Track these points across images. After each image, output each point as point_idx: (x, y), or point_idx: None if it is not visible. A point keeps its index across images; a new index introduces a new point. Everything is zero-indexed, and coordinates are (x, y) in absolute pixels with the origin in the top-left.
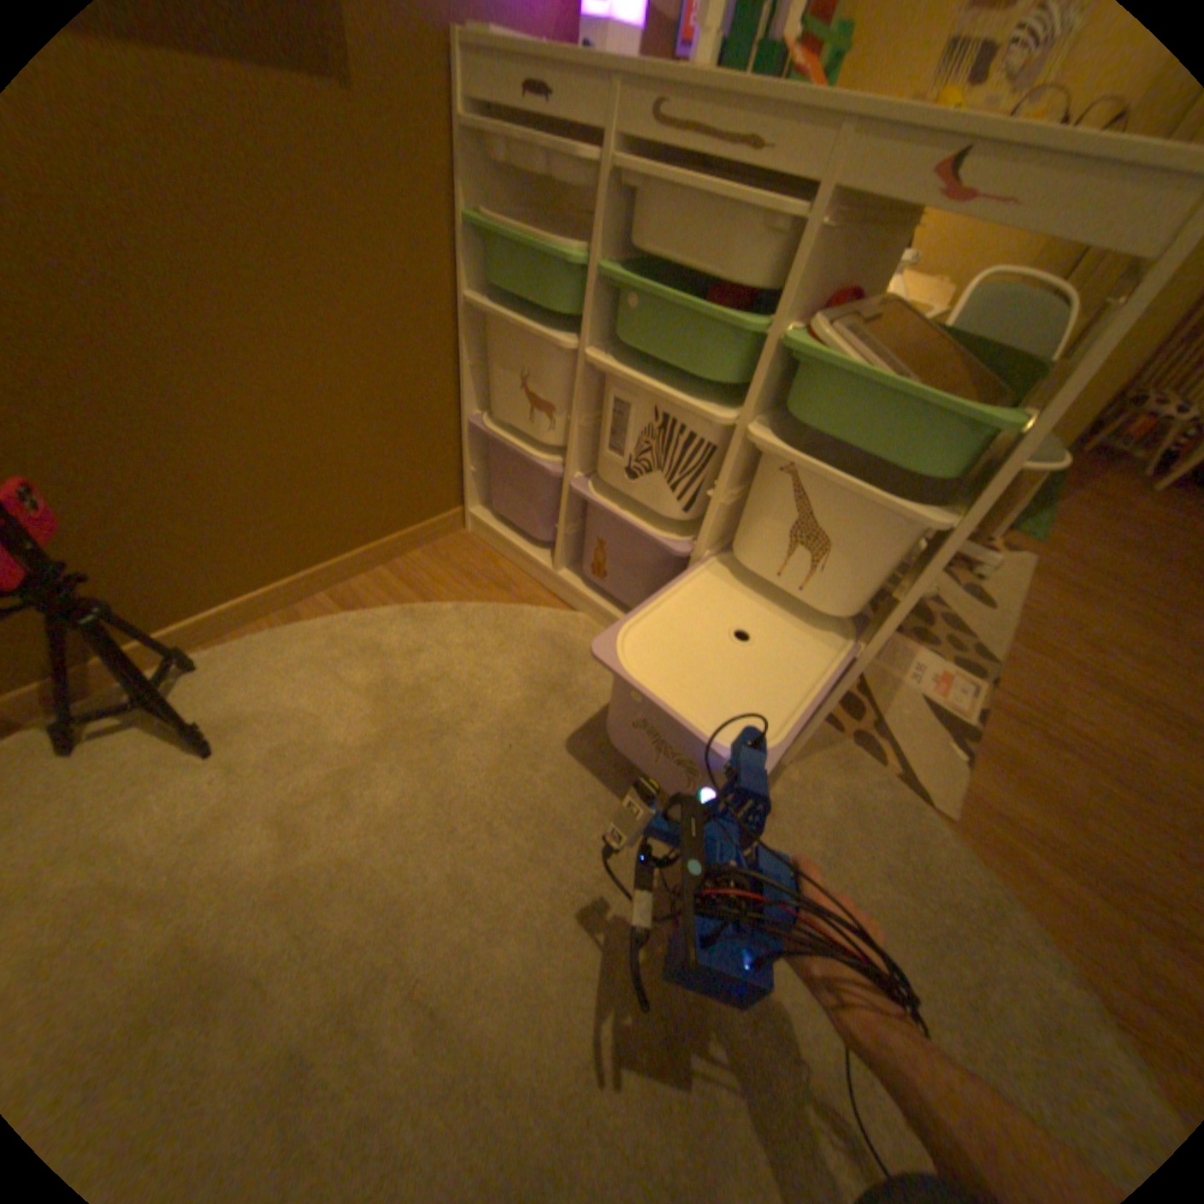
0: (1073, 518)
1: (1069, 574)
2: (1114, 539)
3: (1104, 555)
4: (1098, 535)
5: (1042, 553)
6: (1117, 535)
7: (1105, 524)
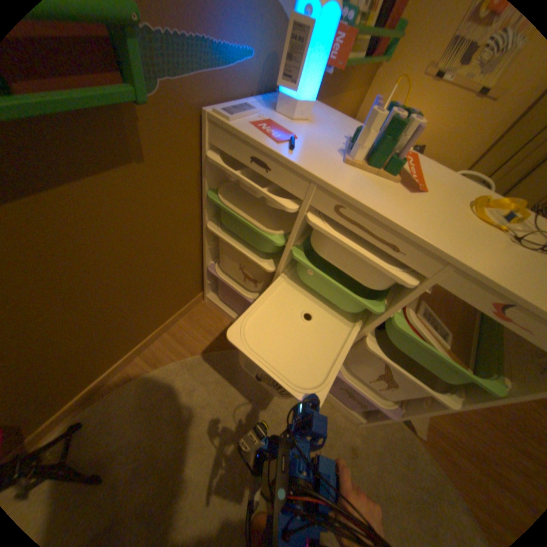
0: None
1: None
2: None
3: None
4: None
5: None
6: None
7: None
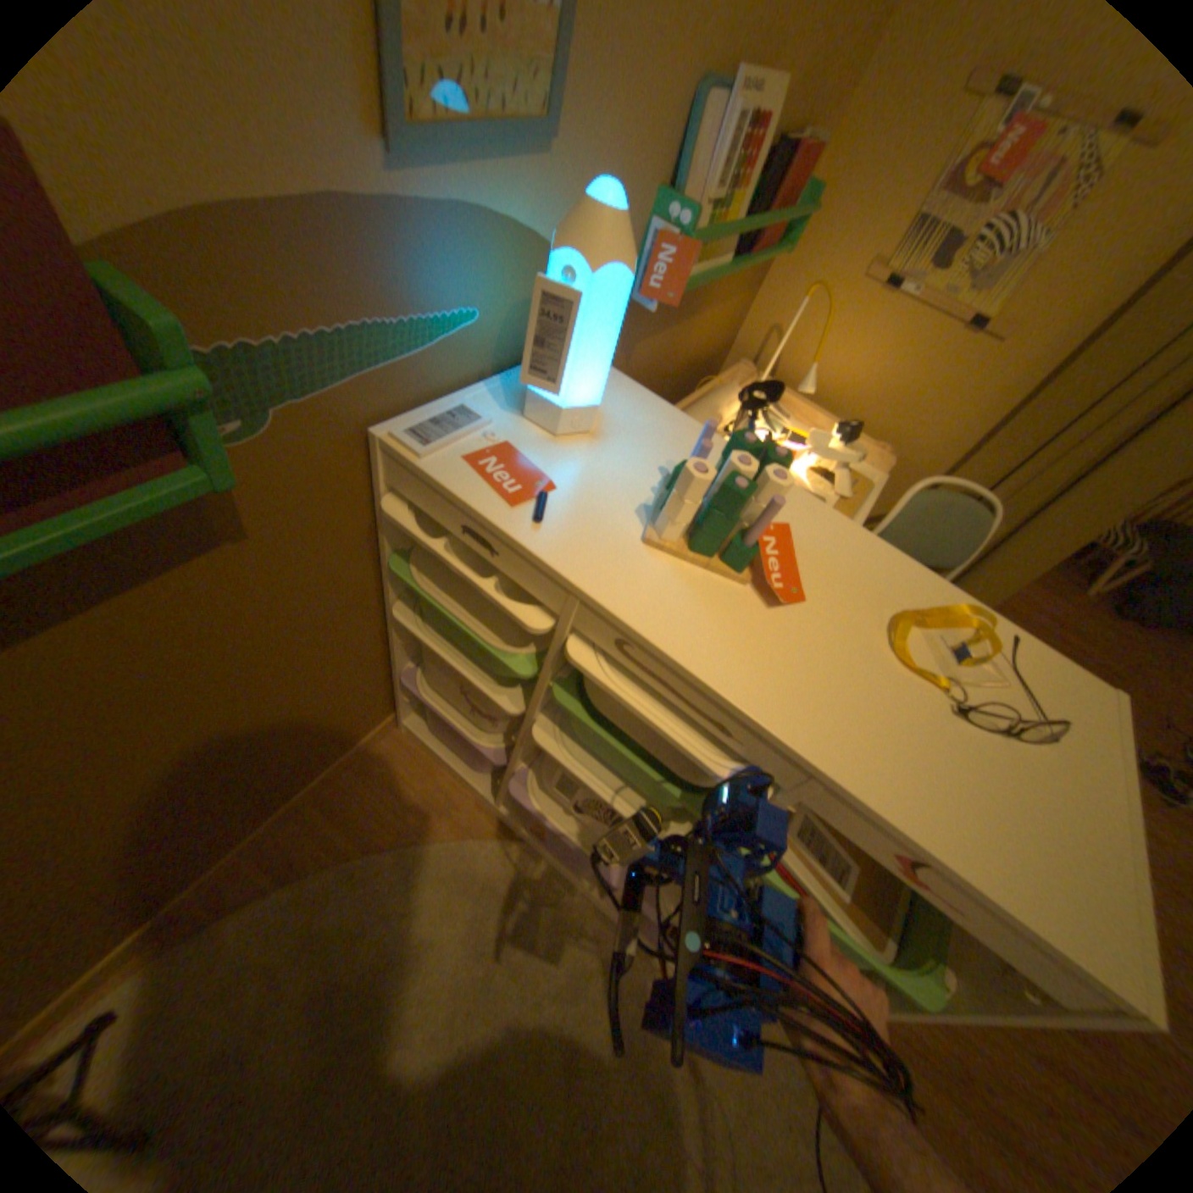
0: None
1: None
2: None
3: None
4: None
5: None
6: None
7: None
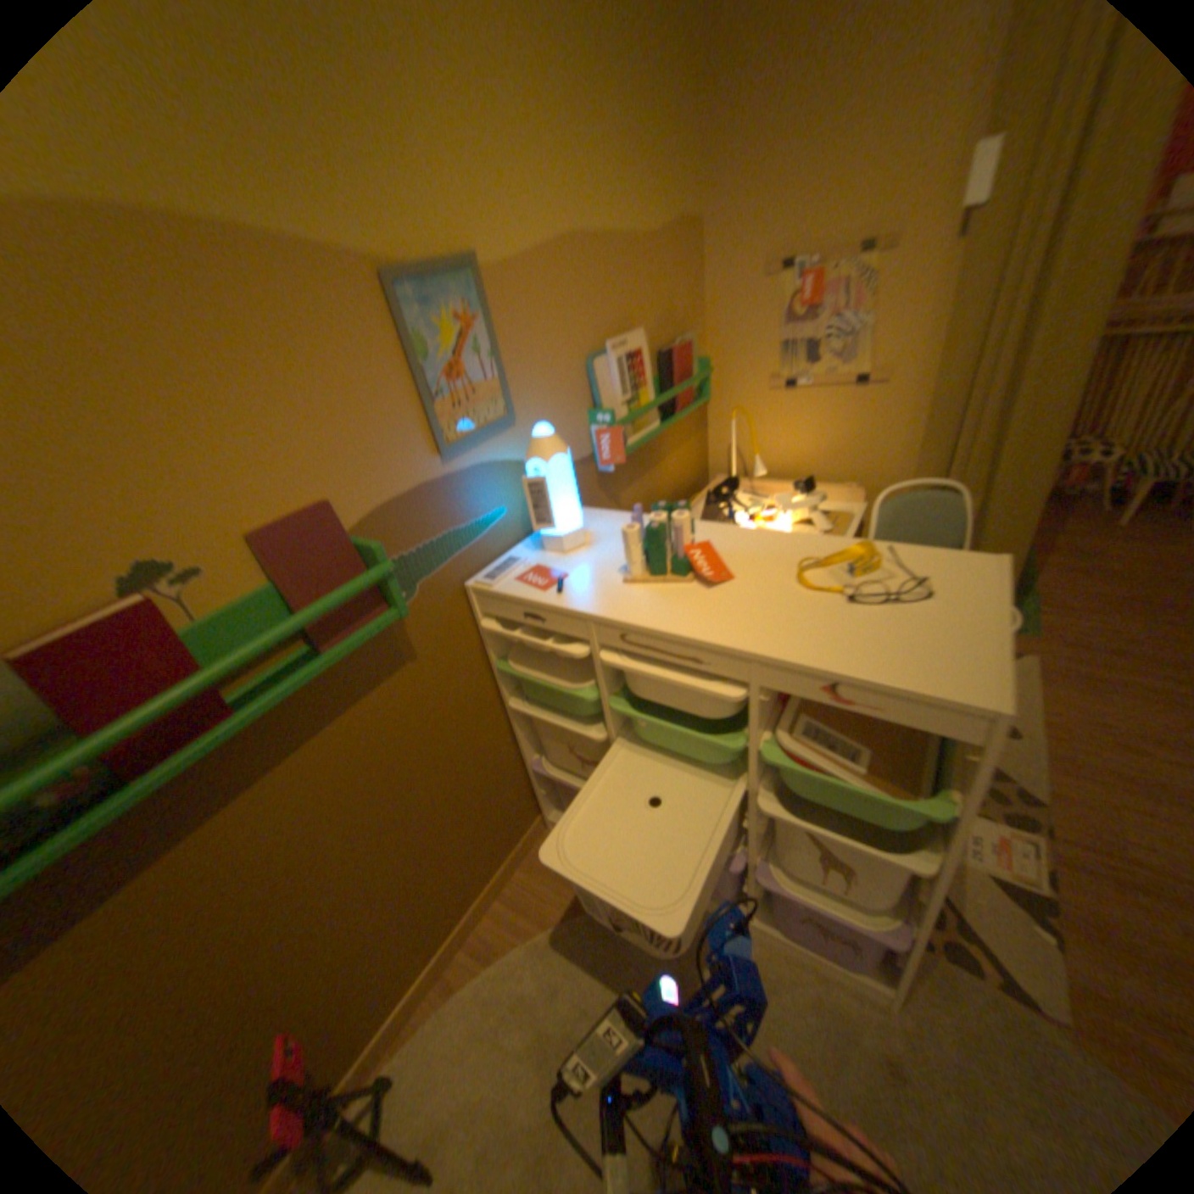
0: (1056, 594)
1: (1075, 667)
2: (1102, 603)
3: (1099, 628)
4: (1086, 606)
5: (1042, 650)
6: (1103, 597)
7: (1088, 589)
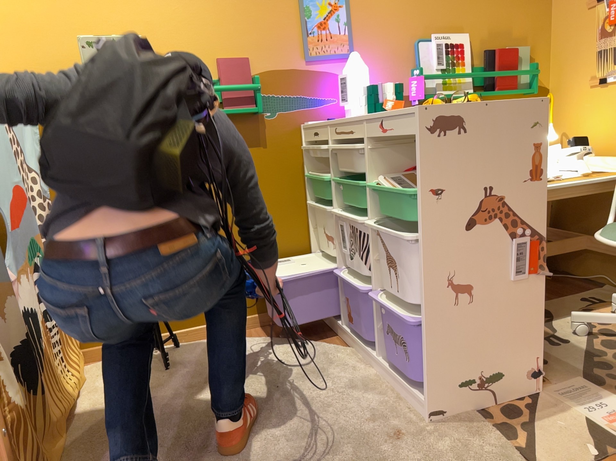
0: None
1: None
2: None
3: None
4: None
5: None
6: None
7: None
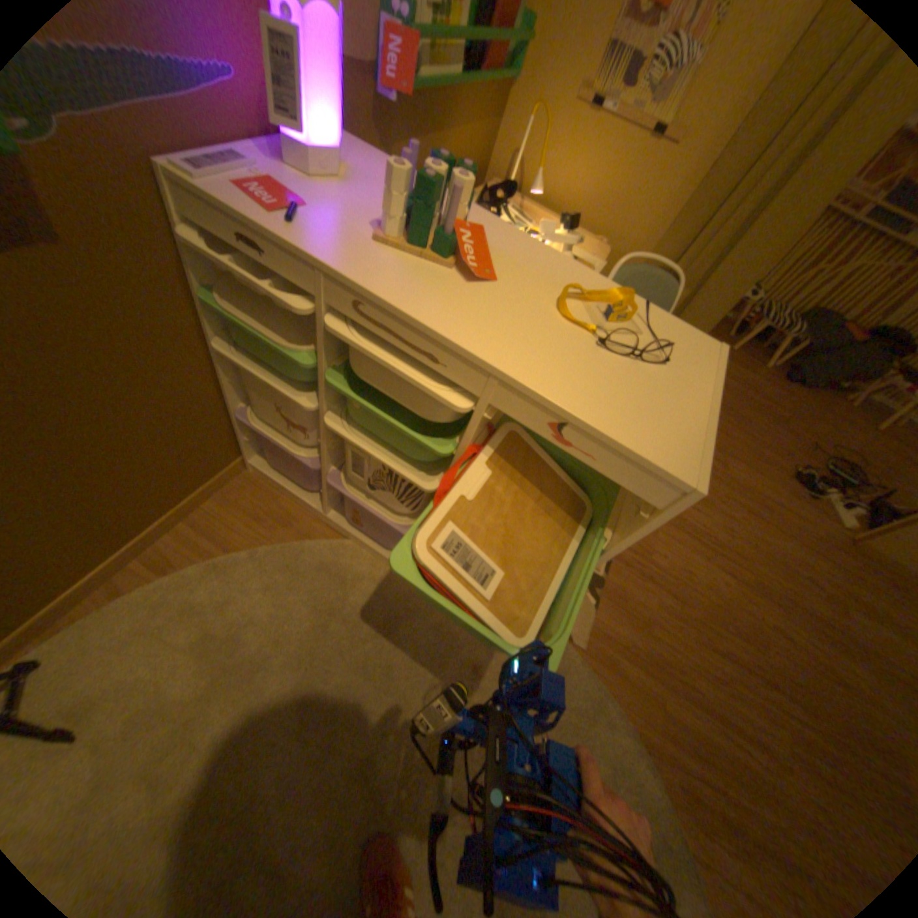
0: None
1: None
2: None
3: None
4: None
5: None
6: None
7: None
